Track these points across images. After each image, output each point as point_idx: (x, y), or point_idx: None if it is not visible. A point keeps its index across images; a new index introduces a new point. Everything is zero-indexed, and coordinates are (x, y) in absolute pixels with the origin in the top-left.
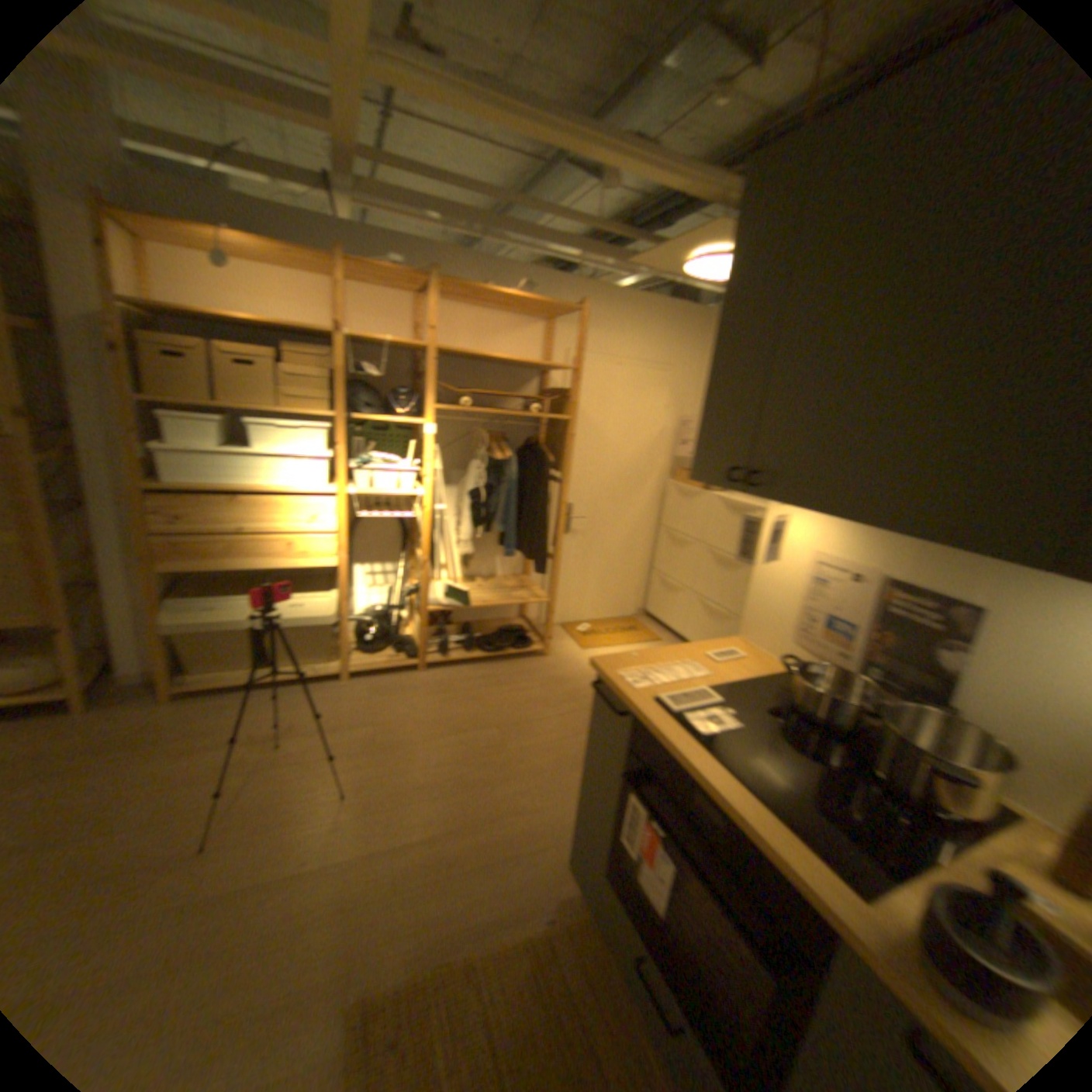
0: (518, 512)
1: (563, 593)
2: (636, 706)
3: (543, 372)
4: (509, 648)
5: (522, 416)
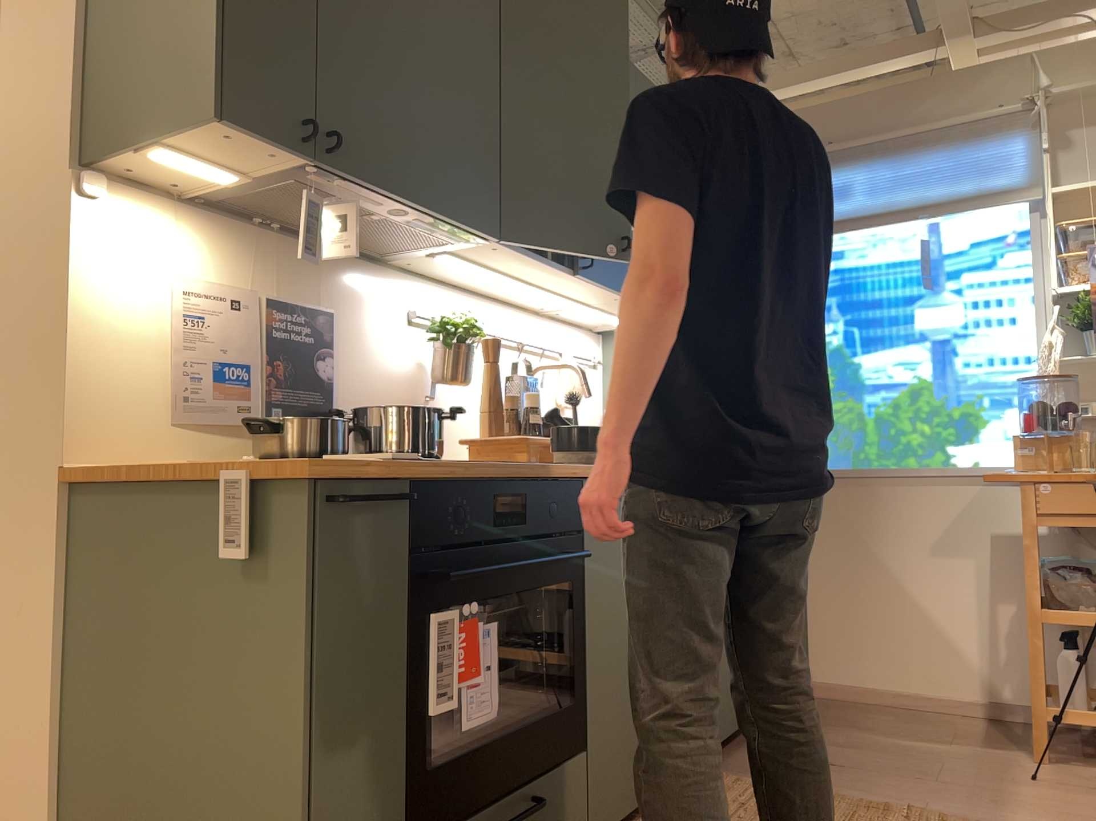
0: None
1: None
2: (404, 472)
3: None
4: None
5: None
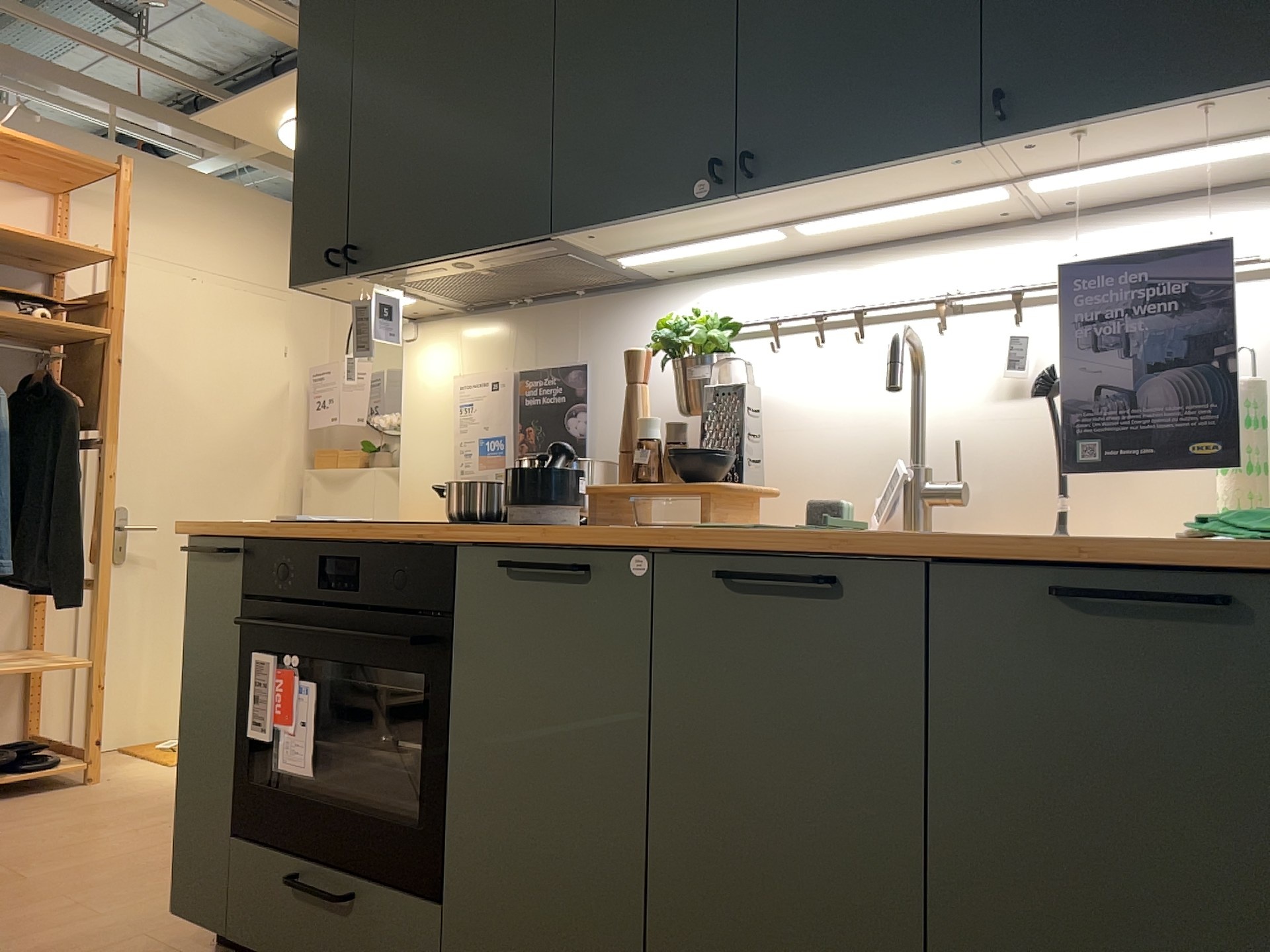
0: (17, 511)
1: (122, 681)
2: (248, 531)
3: (59, 273)
4: (6, 773)
5: (21, 336)
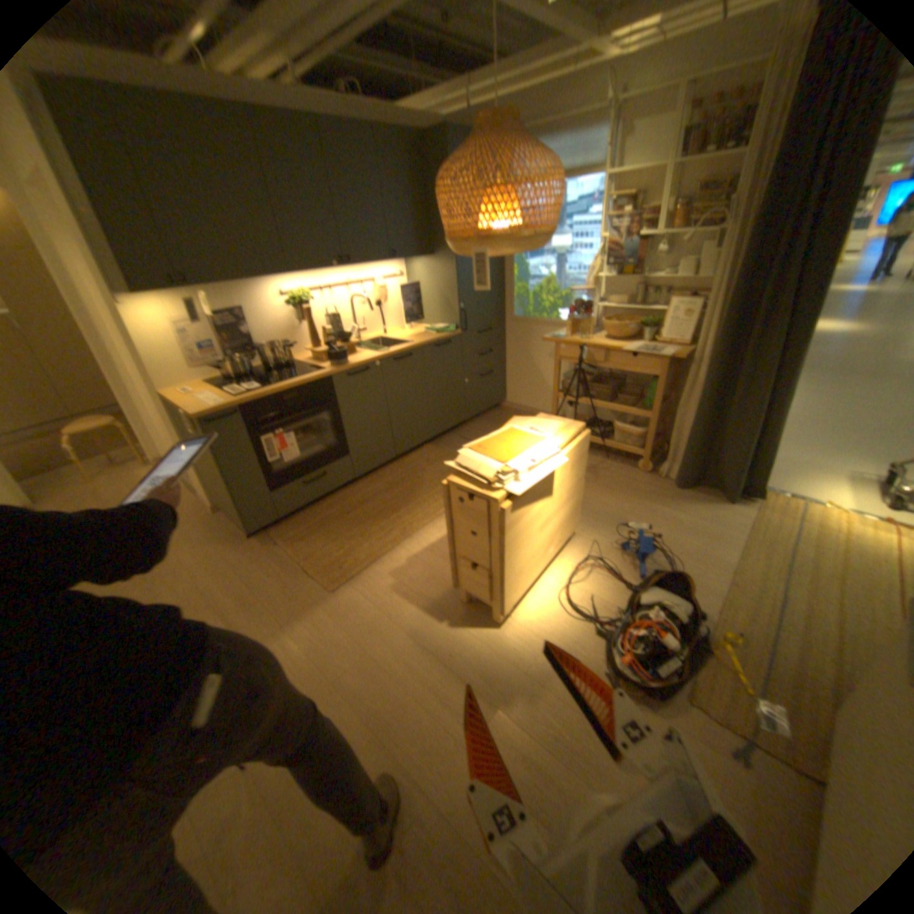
0: None
1: None
2: (236, 405)
3: None
4: None
5: None
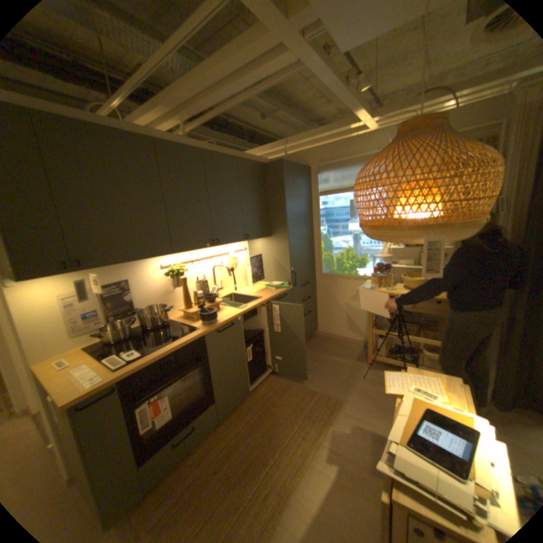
0: None
1: None
2: (114, 380)
3: None
4: None
5: None
